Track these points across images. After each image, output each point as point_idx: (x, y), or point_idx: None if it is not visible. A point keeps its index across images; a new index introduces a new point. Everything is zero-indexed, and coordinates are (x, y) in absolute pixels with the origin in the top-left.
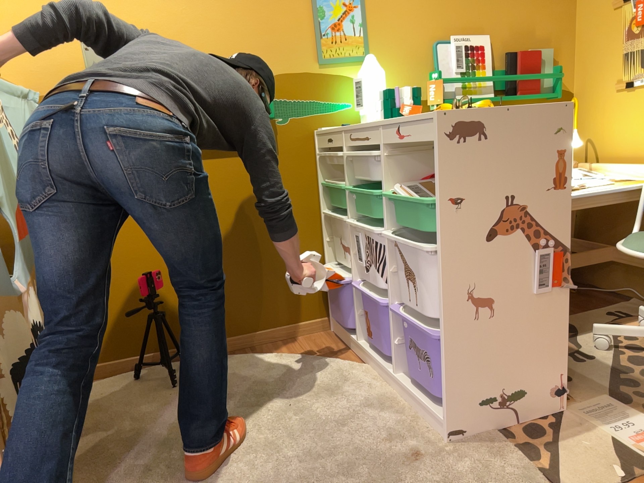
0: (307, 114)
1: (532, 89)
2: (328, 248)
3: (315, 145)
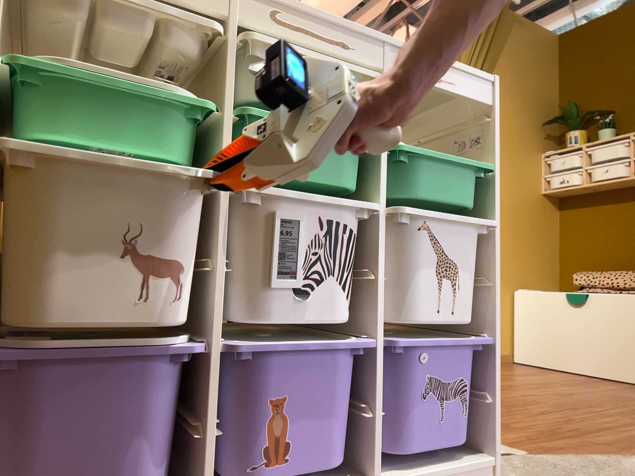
0: None
1: None
2: None
3: None
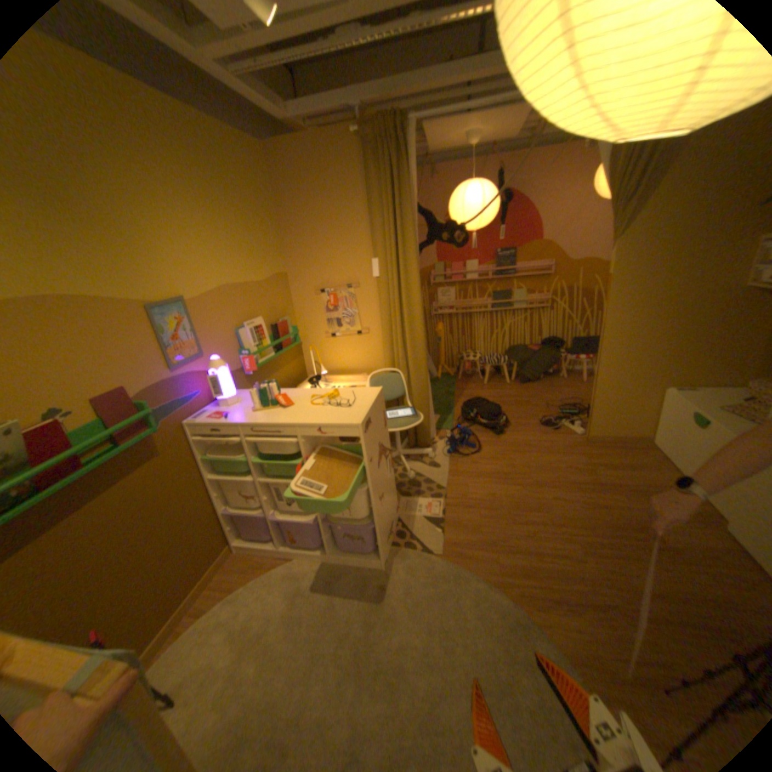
0: (173, 413)
1: (289, 342)
2: (217, 500)
3: (187, 434)
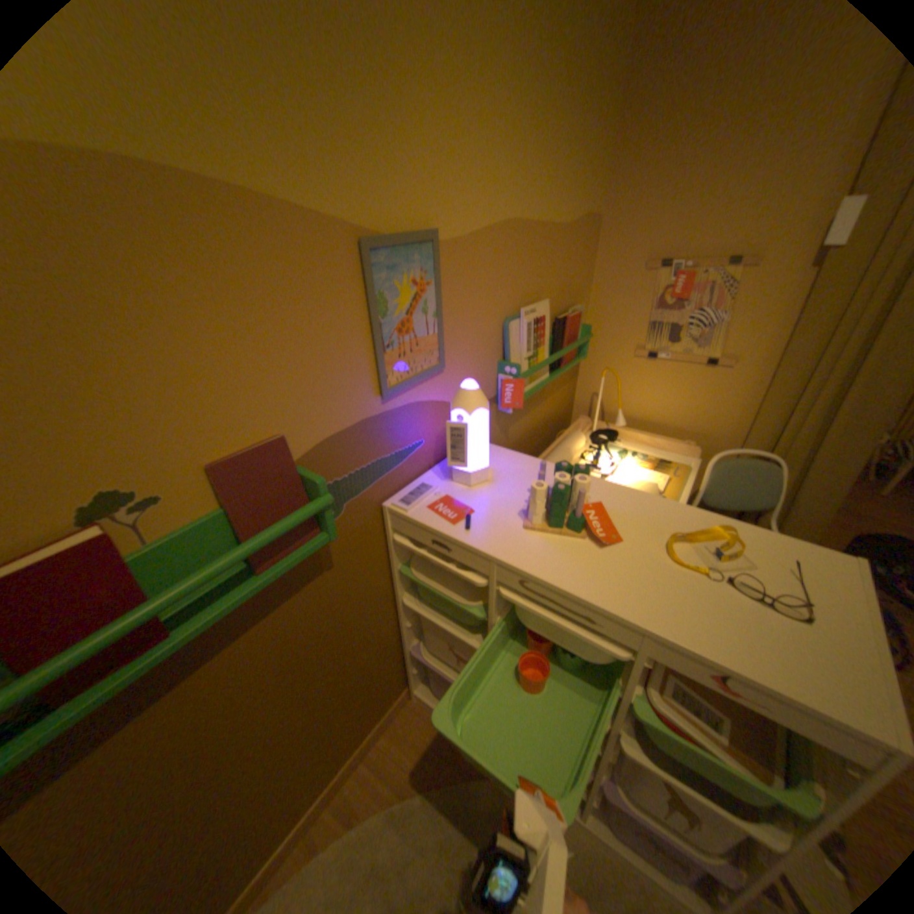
0: (370, 485)
1: (572, 355)
2: (409, 631)
3: (387, 524)
